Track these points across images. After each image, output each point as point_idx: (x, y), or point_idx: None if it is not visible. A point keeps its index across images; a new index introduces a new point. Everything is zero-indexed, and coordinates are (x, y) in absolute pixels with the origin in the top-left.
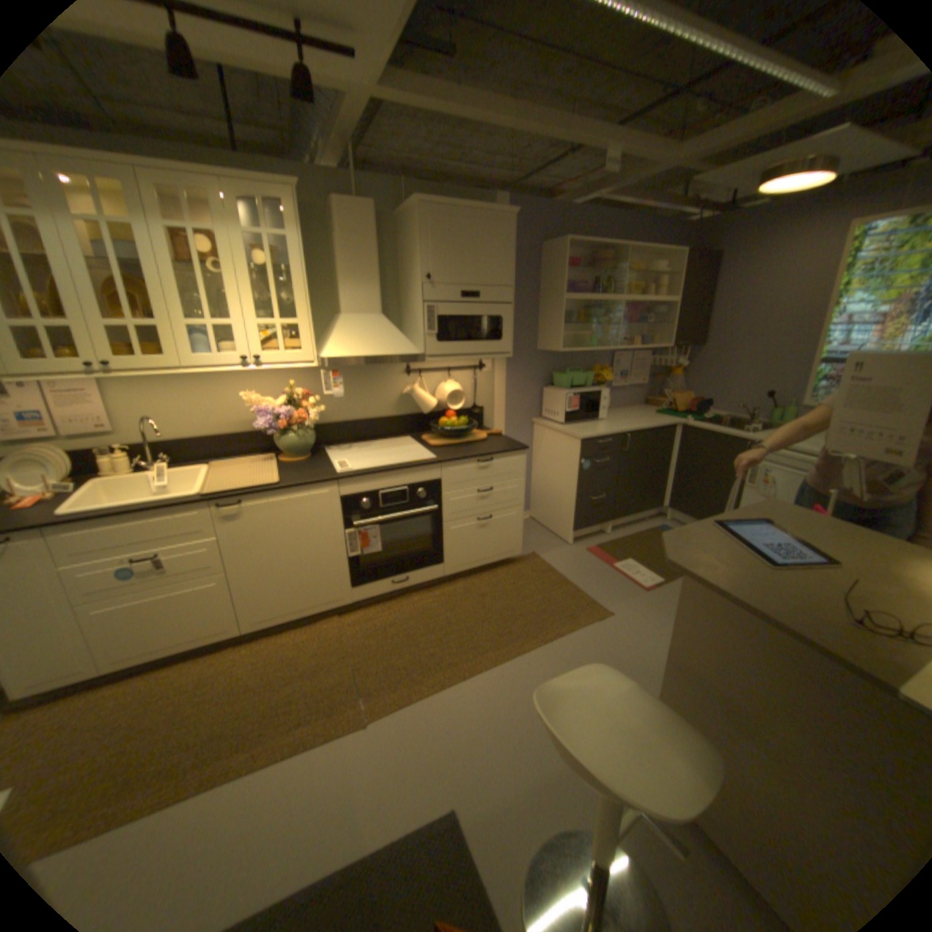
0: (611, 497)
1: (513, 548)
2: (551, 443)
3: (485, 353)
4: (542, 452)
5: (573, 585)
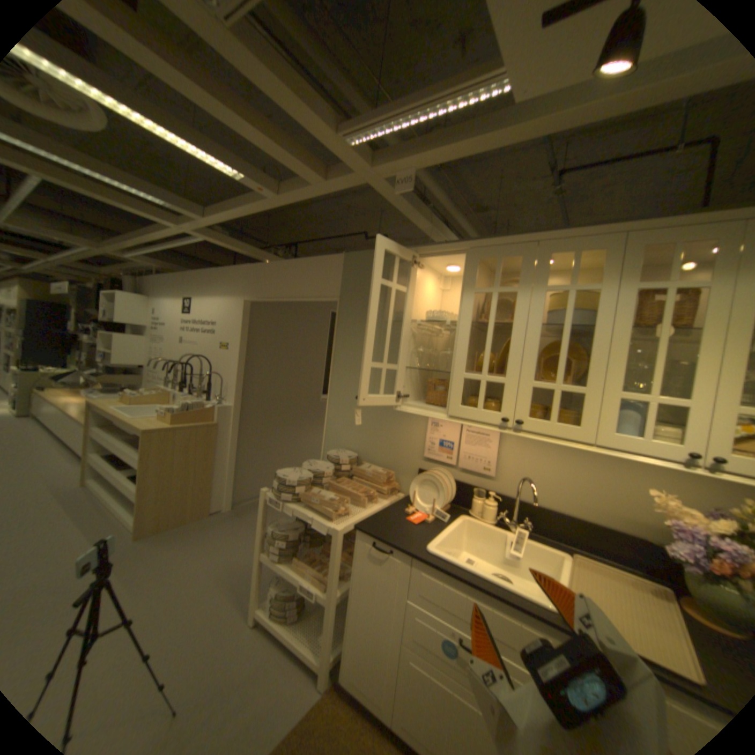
0: None
1: None
2: None
3: None
4: None
5: None
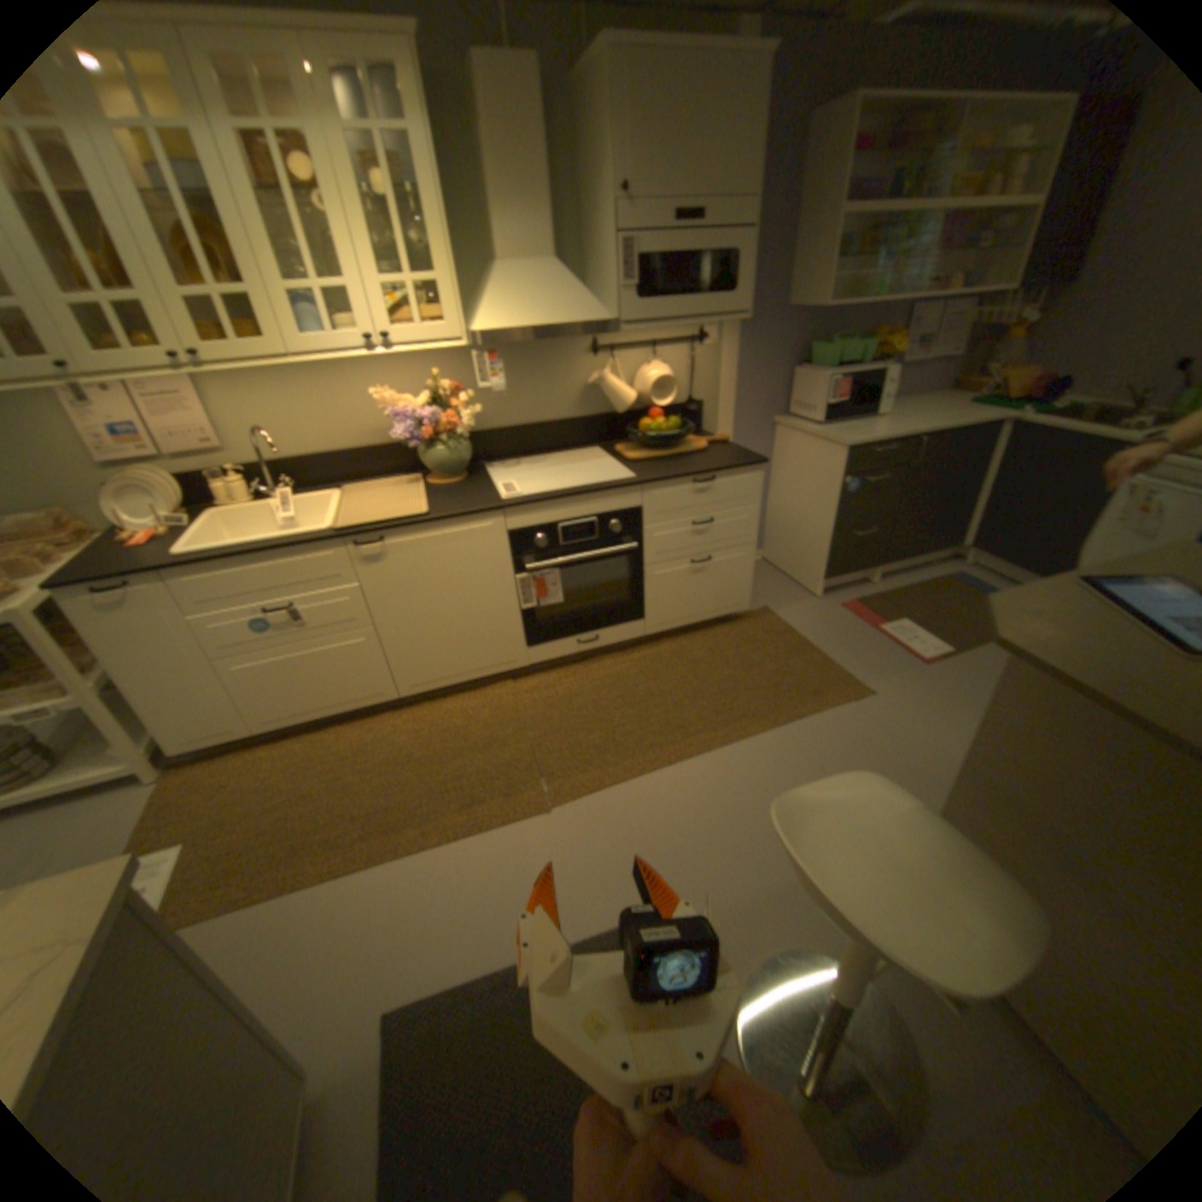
0: (885, 532)
1: (739, 601)
2: (802, 453)
3: (710, 314)
4: (787, 466)
5: (820, 652)
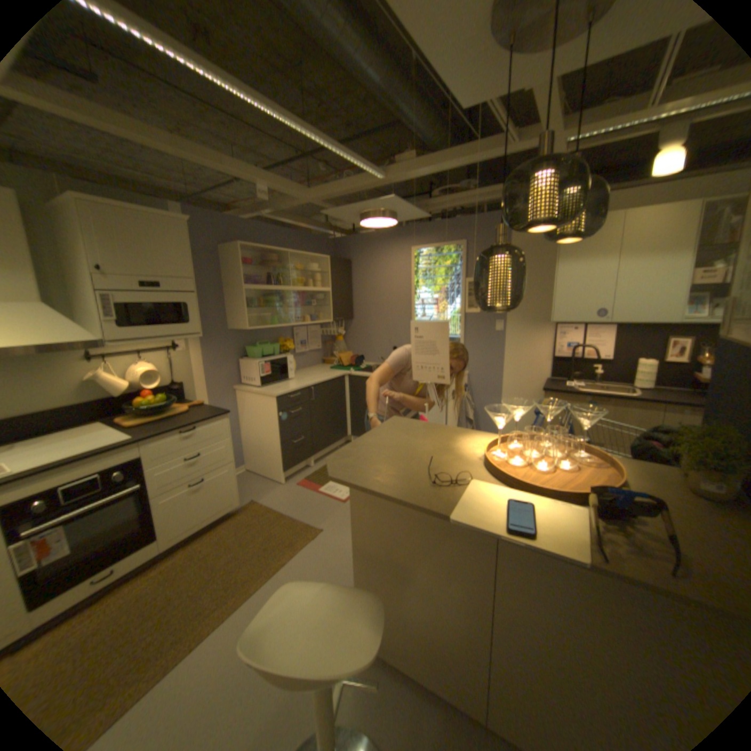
0: (308, 437)
1: (230, 502)
2: (253, 404)
3: (174, 335)
4: (247, 412)
5: (288, 518)
